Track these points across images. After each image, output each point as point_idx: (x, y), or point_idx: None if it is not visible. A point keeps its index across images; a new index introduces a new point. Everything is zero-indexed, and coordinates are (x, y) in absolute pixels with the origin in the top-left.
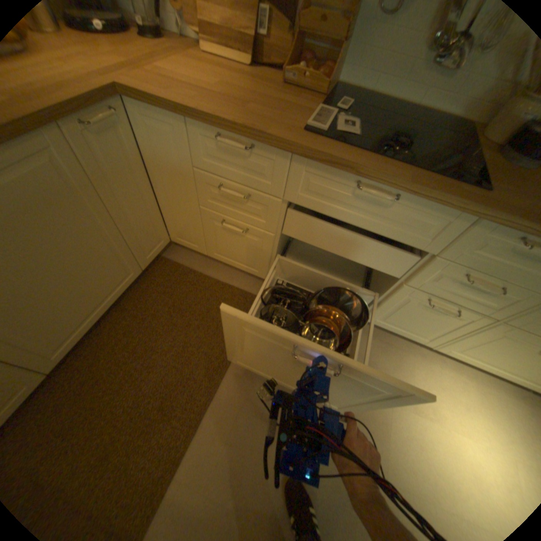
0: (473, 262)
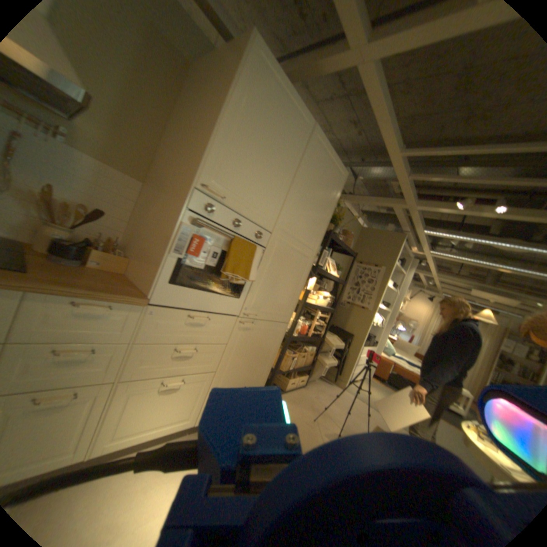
0: (49, 337)
